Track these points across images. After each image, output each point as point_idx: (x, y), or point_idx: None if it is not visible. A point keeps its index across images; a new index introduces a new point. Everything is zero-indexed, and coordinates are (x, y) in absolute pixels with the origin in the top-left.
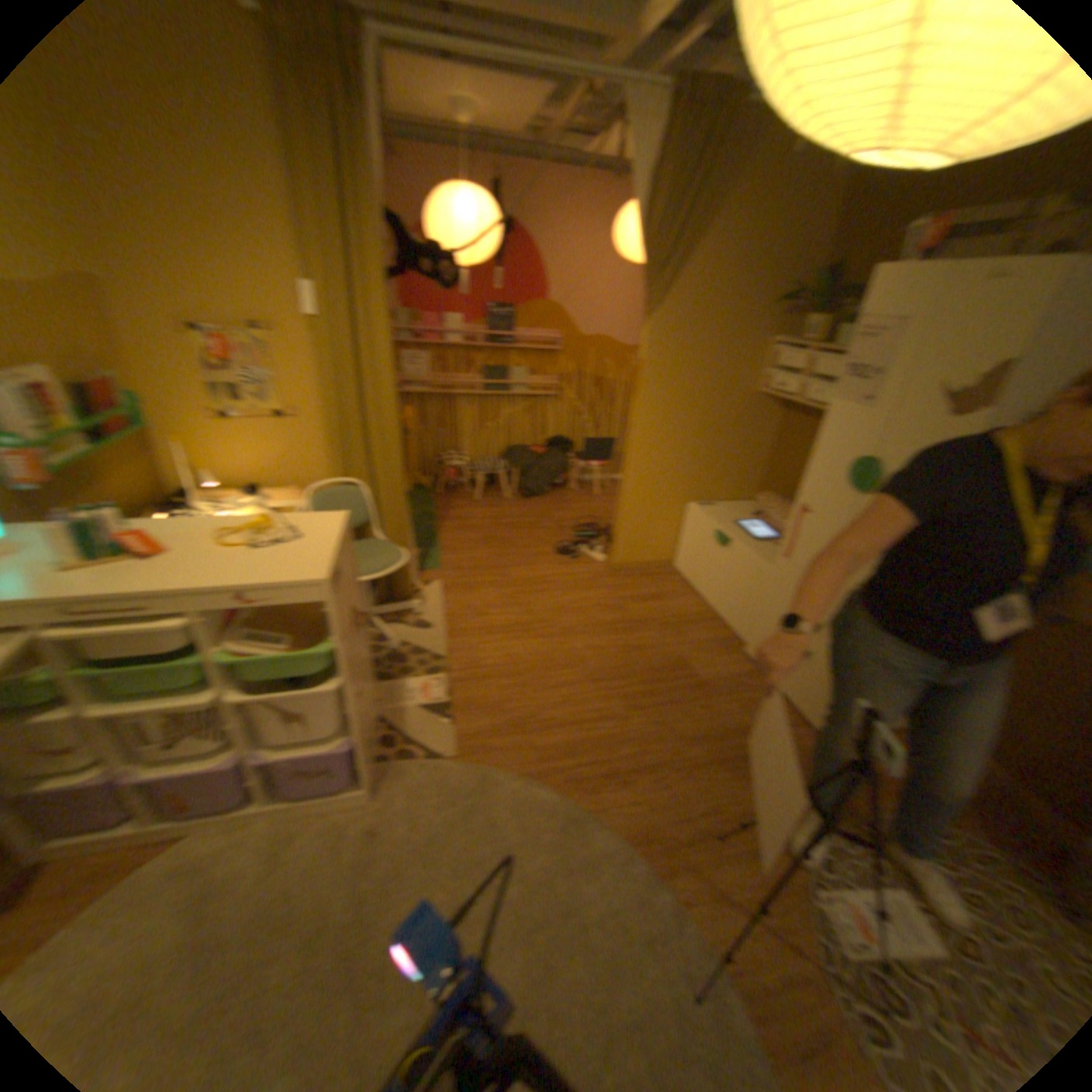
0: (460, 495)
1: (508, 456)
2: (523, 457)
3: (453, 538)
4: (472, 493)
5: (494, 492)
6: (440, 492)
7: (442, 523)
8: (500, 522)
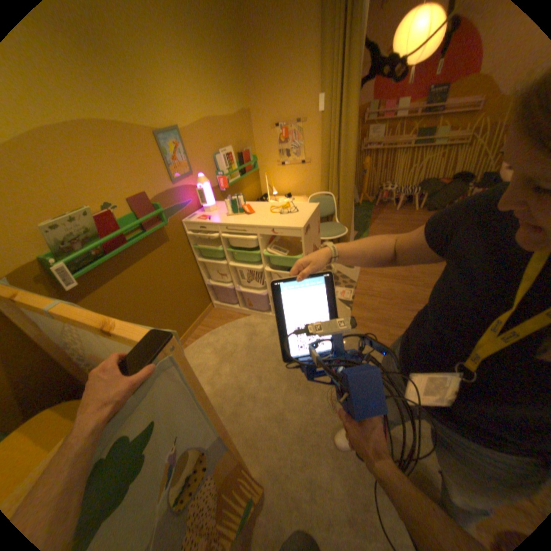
0: (389, 206)
1: (425, 184)
2: (435, 185)
3: (378, 228)
4: (397, 206)
5: (411, 206)
6: (378, 204)
7: (375, 220)
8: (409, 222)
